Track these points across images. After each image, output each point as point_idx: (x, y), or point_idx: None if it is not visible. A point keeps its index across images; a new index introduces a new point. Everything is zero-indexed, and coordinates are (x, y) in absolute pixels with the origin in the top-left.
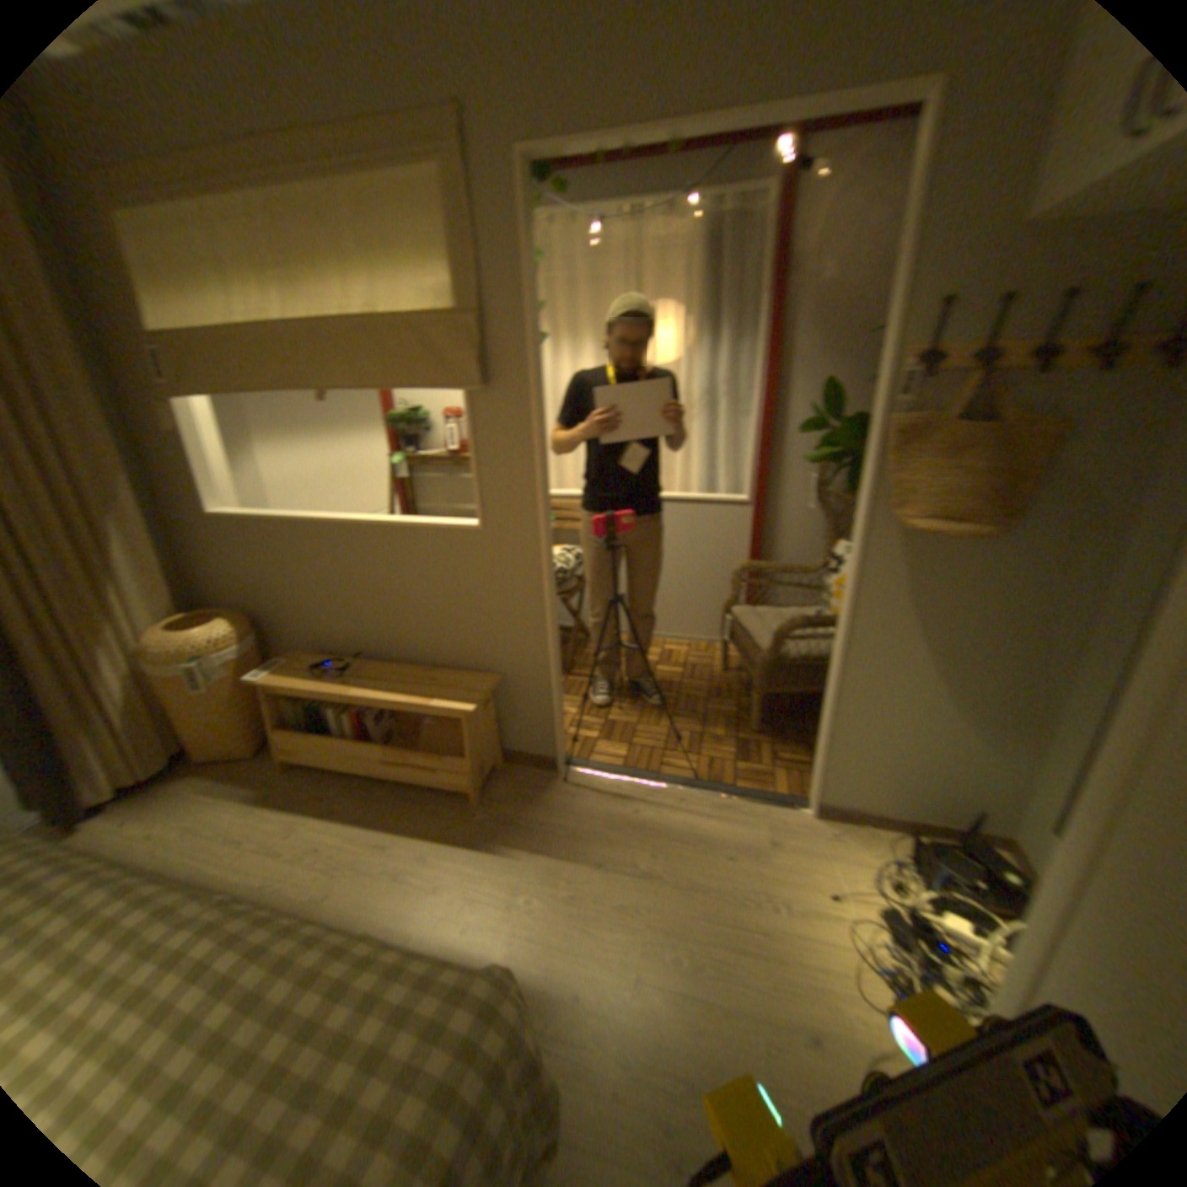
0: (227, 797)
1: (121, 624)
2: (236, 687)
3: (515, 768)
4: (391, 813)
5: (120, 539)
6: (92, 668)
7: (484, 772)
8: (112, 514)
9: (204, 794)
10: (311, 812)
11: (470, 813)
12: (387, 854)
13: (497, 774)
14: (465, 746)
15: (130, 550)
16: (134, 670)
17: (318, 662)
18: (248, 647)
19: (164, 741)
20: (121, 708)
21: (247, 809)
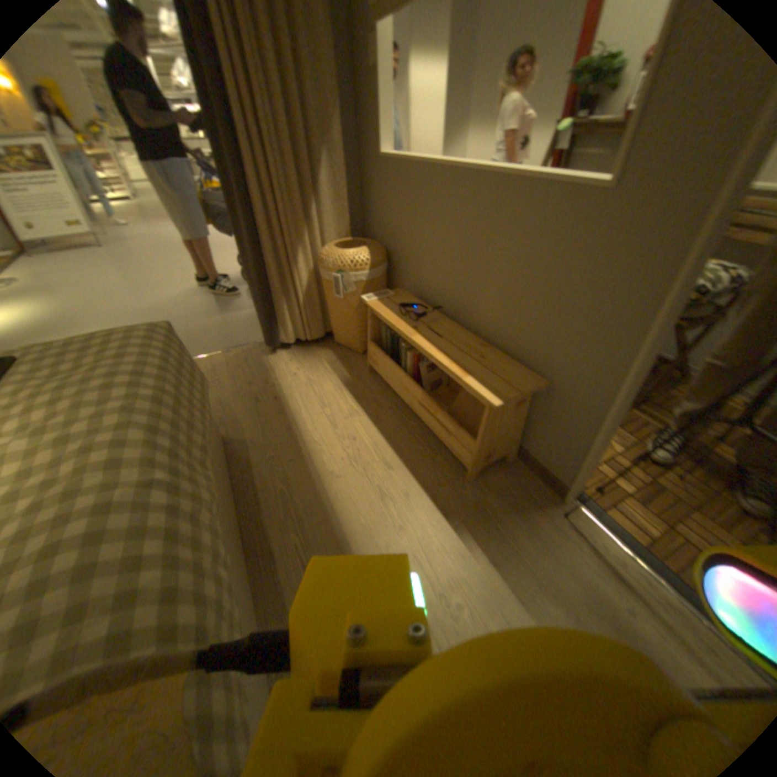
0: (339, 369)
1: (316, 229)
2: (361, 298)
3: (526, 467)
4: (413, 440)
5: (329, 163)
6: (293, 254)
7: (493, 457)
8: (326, 140)
9: (331, 360)
10: (370, 407)
11: (465, 482)
12: (391, 470)
13: (507, 462)
14: (481, 430)
15: (333, 174)
16: (318, 265)
17: (414, 300)
18: (377, 271)
19: (327, 318)
20: (305, 288)
21: (343, 383)
